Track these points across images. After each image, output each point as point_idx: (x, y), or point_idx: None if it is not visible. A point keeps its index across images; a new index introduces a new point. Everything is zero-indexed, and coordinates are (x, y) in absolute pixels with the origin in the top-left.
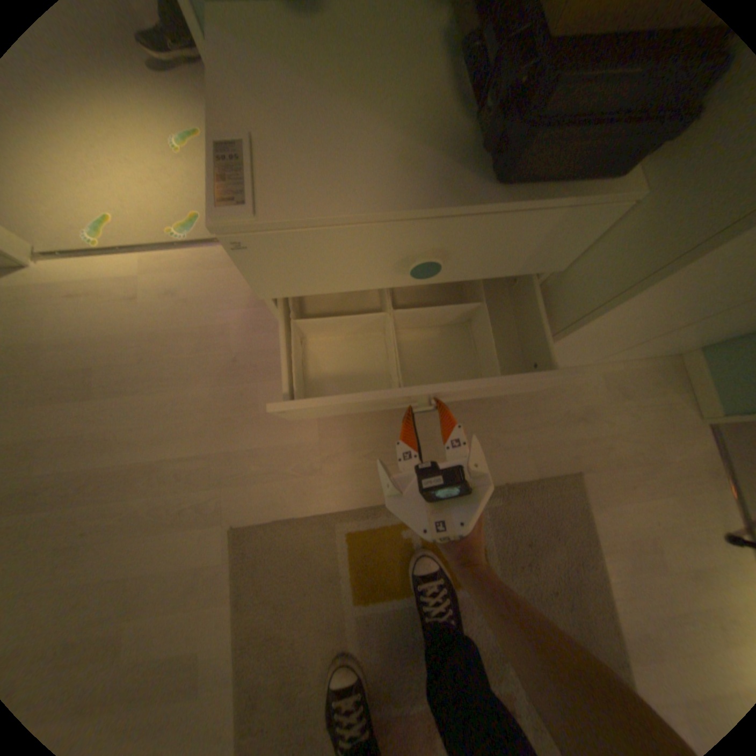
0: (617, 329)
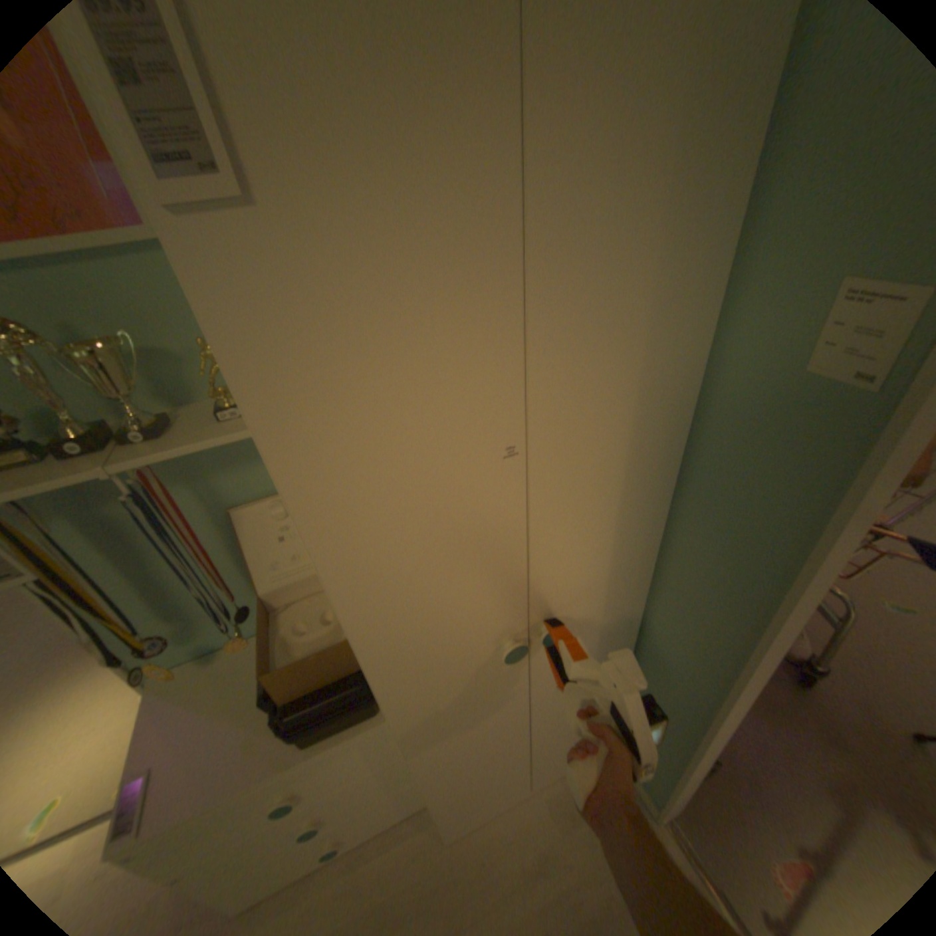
0: (463, 789)
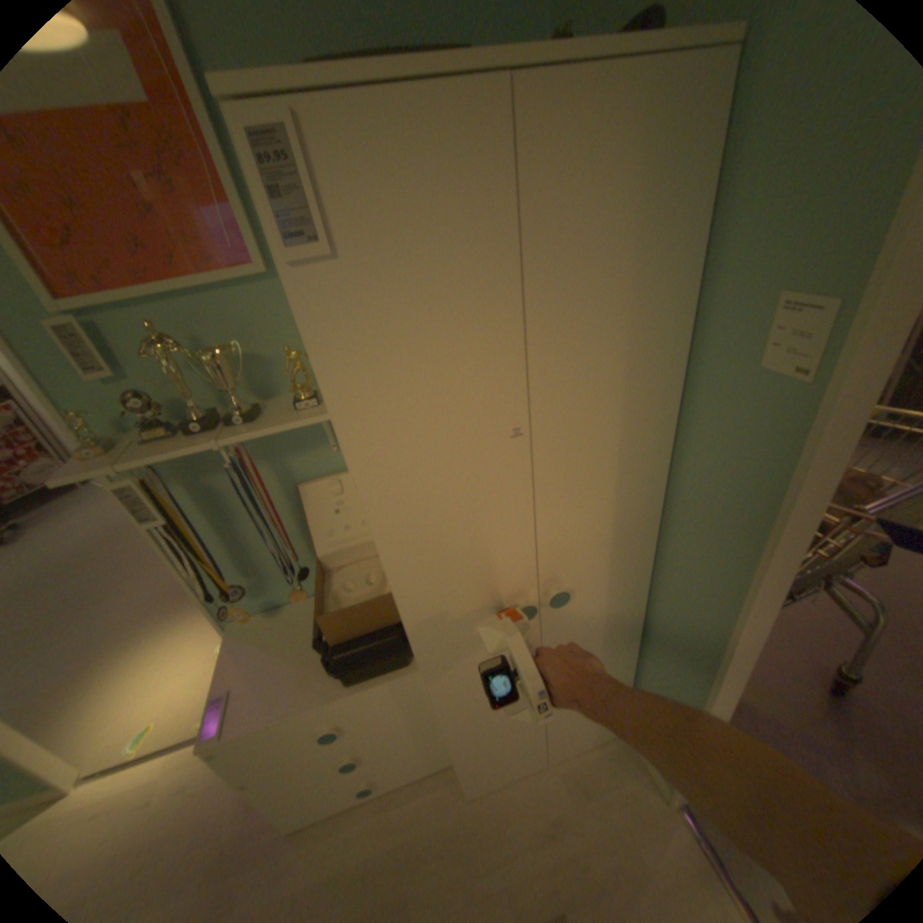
0: (481, 743)
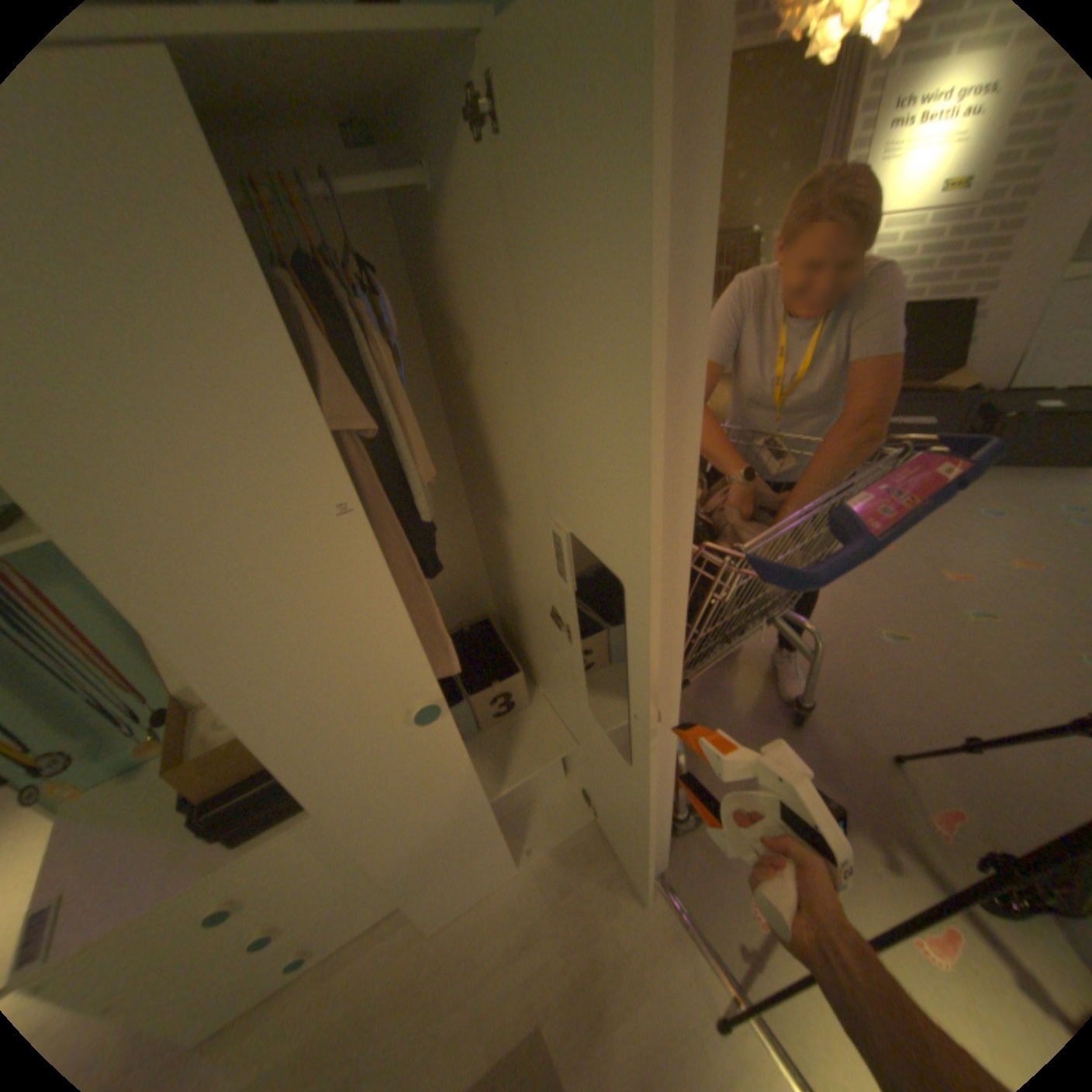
0: (423, 870)
